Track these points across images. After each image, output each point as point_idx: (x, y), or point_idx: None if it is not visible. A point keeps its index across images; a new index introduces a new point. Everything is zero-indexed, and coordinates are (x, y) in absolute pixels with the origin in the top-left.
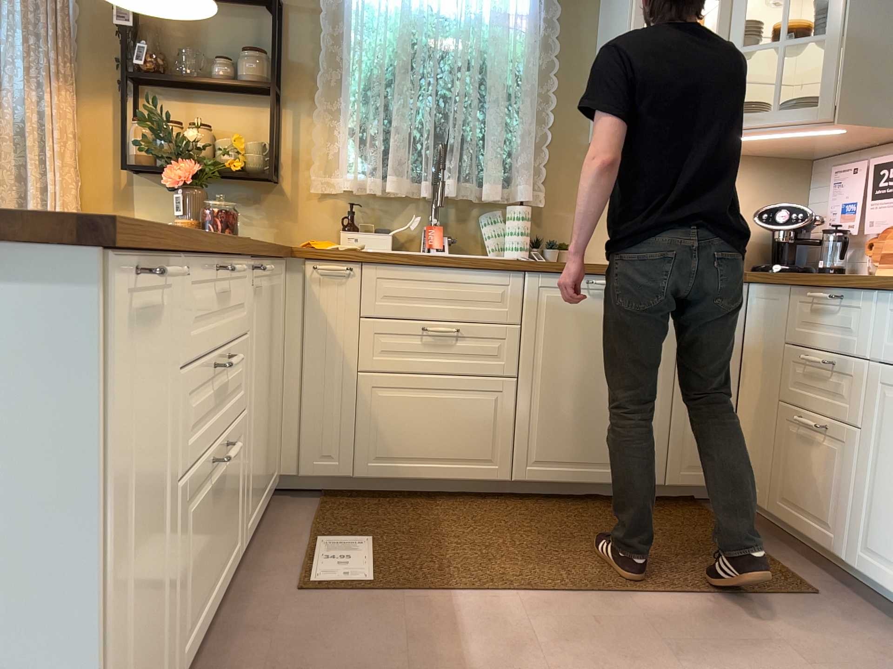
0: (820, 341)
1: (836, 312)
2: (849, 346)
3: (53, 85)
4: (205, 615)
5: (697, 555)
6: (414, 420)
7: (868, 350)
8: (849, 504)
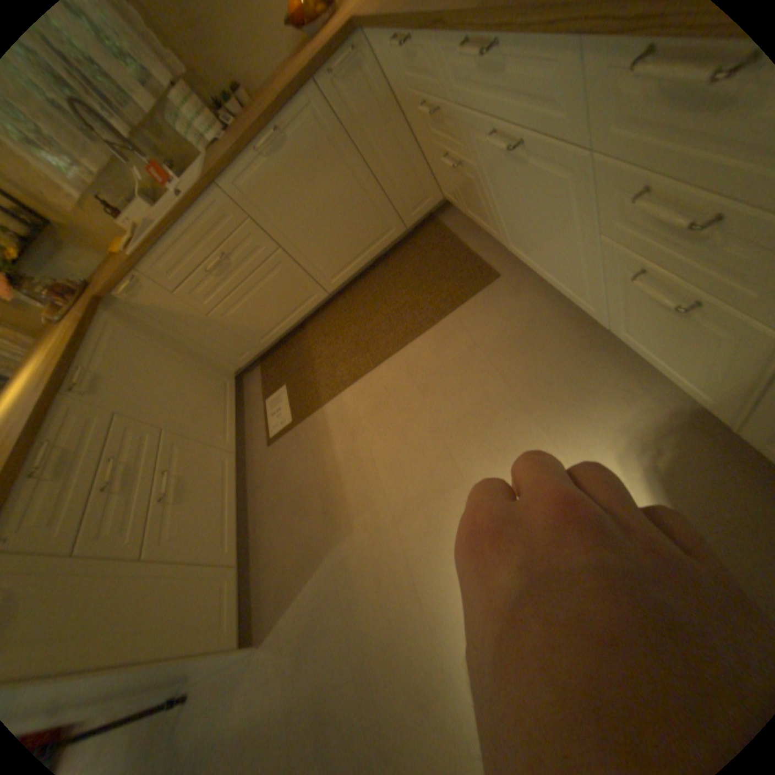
0: (422, 84)
1: (414, 52)
2: (437, 88)
3: None
4: (232, 511)
5: (434, 282)
6: (258, 311)
7: (447, 92)
8: (494, 213)
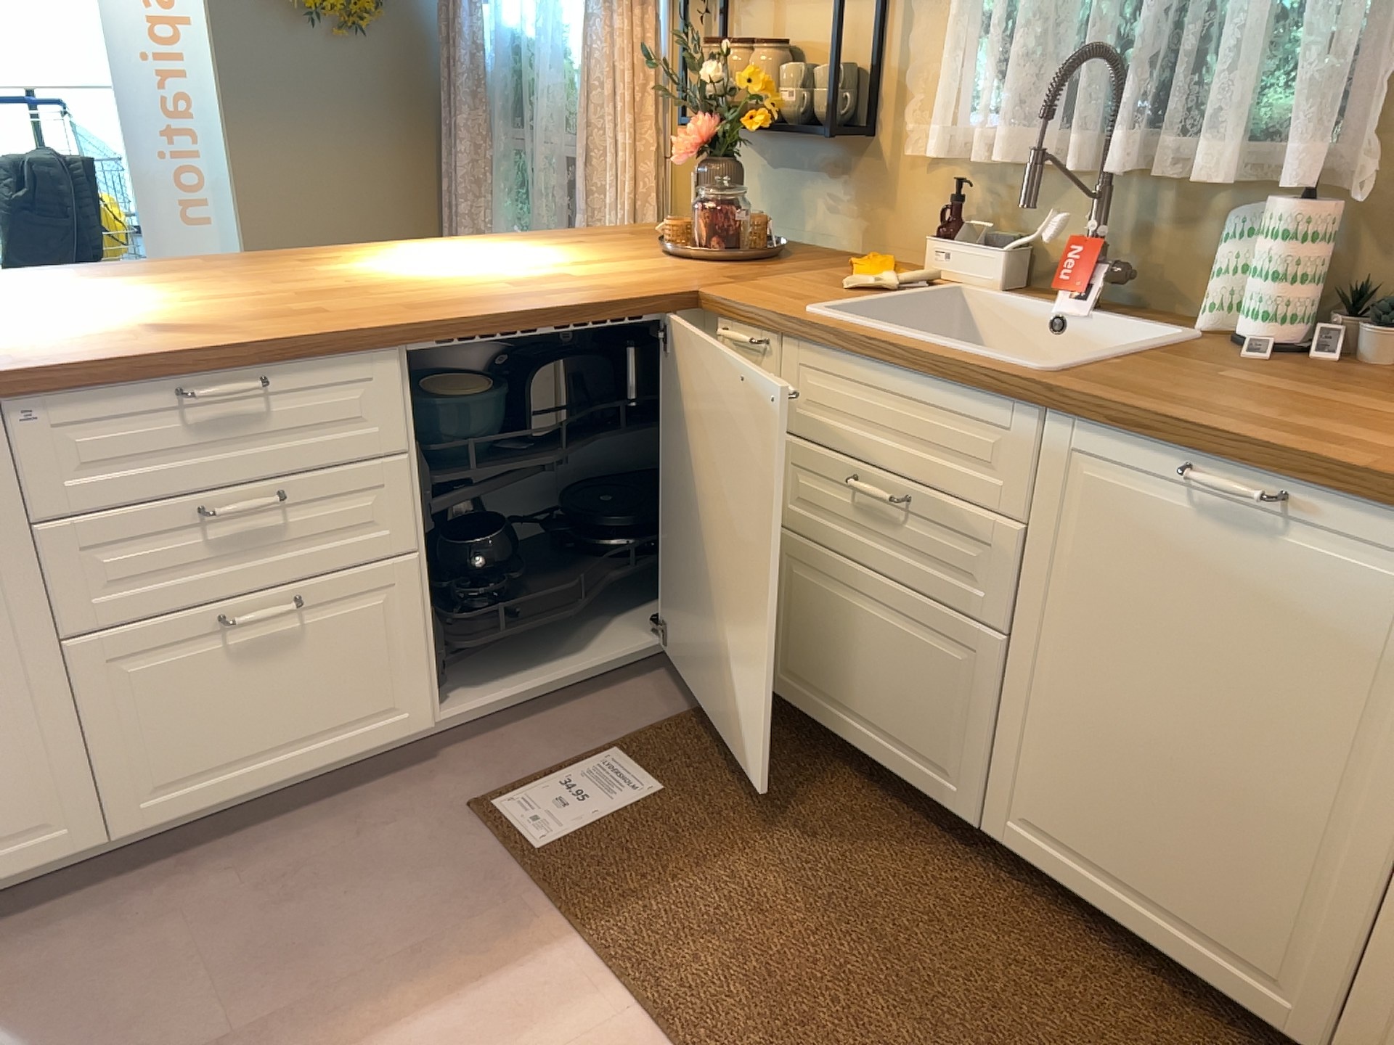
0: None
1: None
2: None
3: (620, 3)
4: (260, 776)
5: None
6: (837, 634)
7: None
8: None
